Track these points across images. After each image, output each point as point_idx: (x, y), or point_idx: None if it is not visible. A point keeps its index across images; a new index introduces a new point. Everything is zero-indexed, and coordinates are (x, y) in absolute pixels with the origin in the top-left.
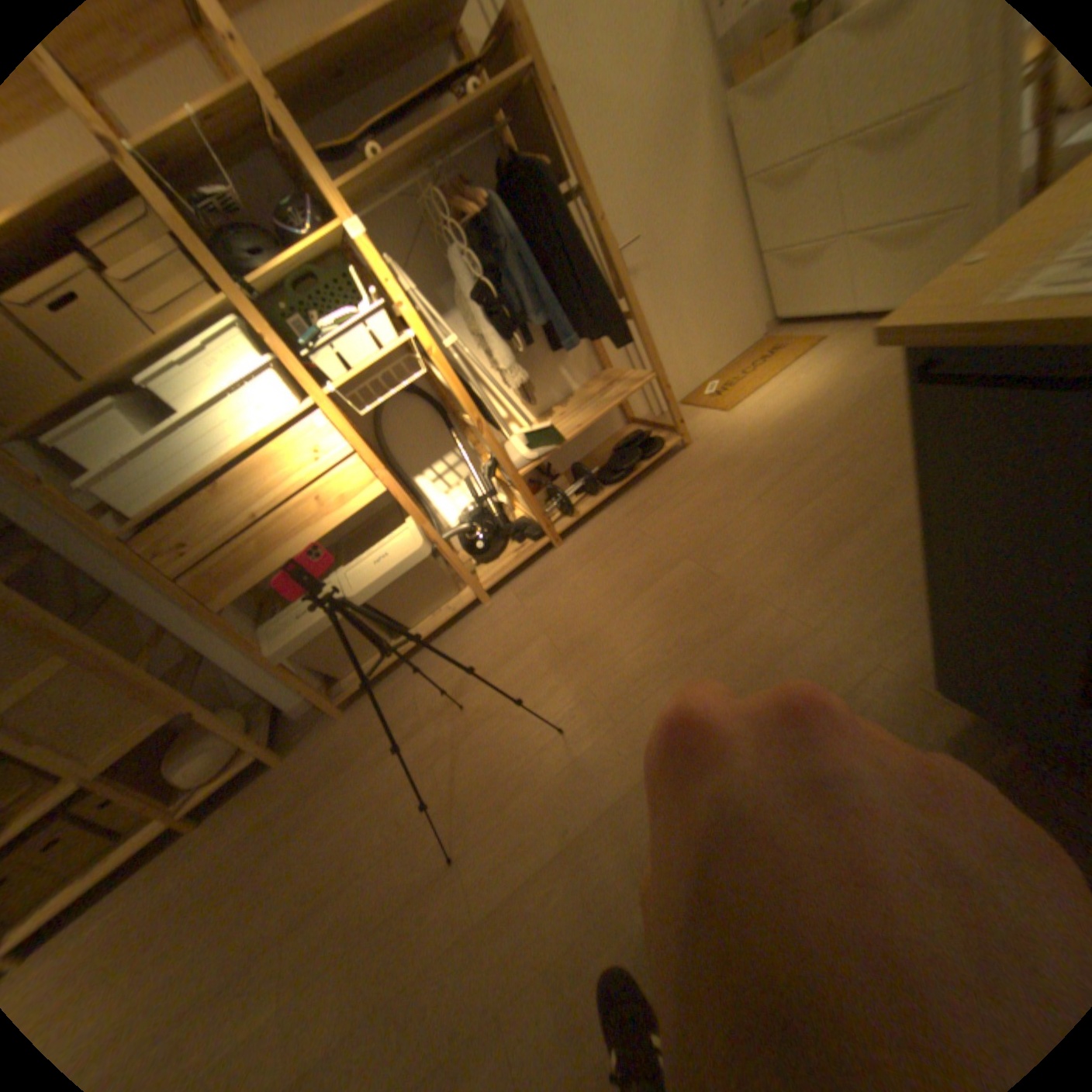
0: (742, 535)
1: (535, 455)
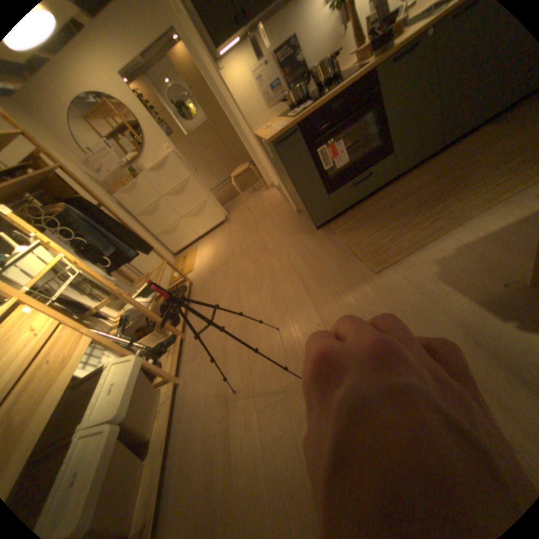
0: (243, 267)
1: (150, 298)
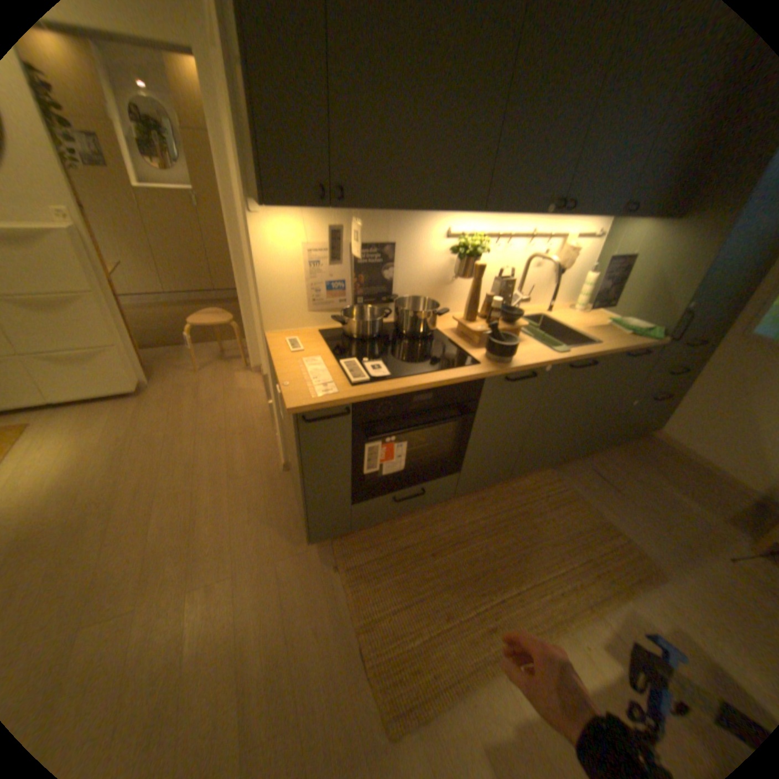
0: (117, 575)
1: None
